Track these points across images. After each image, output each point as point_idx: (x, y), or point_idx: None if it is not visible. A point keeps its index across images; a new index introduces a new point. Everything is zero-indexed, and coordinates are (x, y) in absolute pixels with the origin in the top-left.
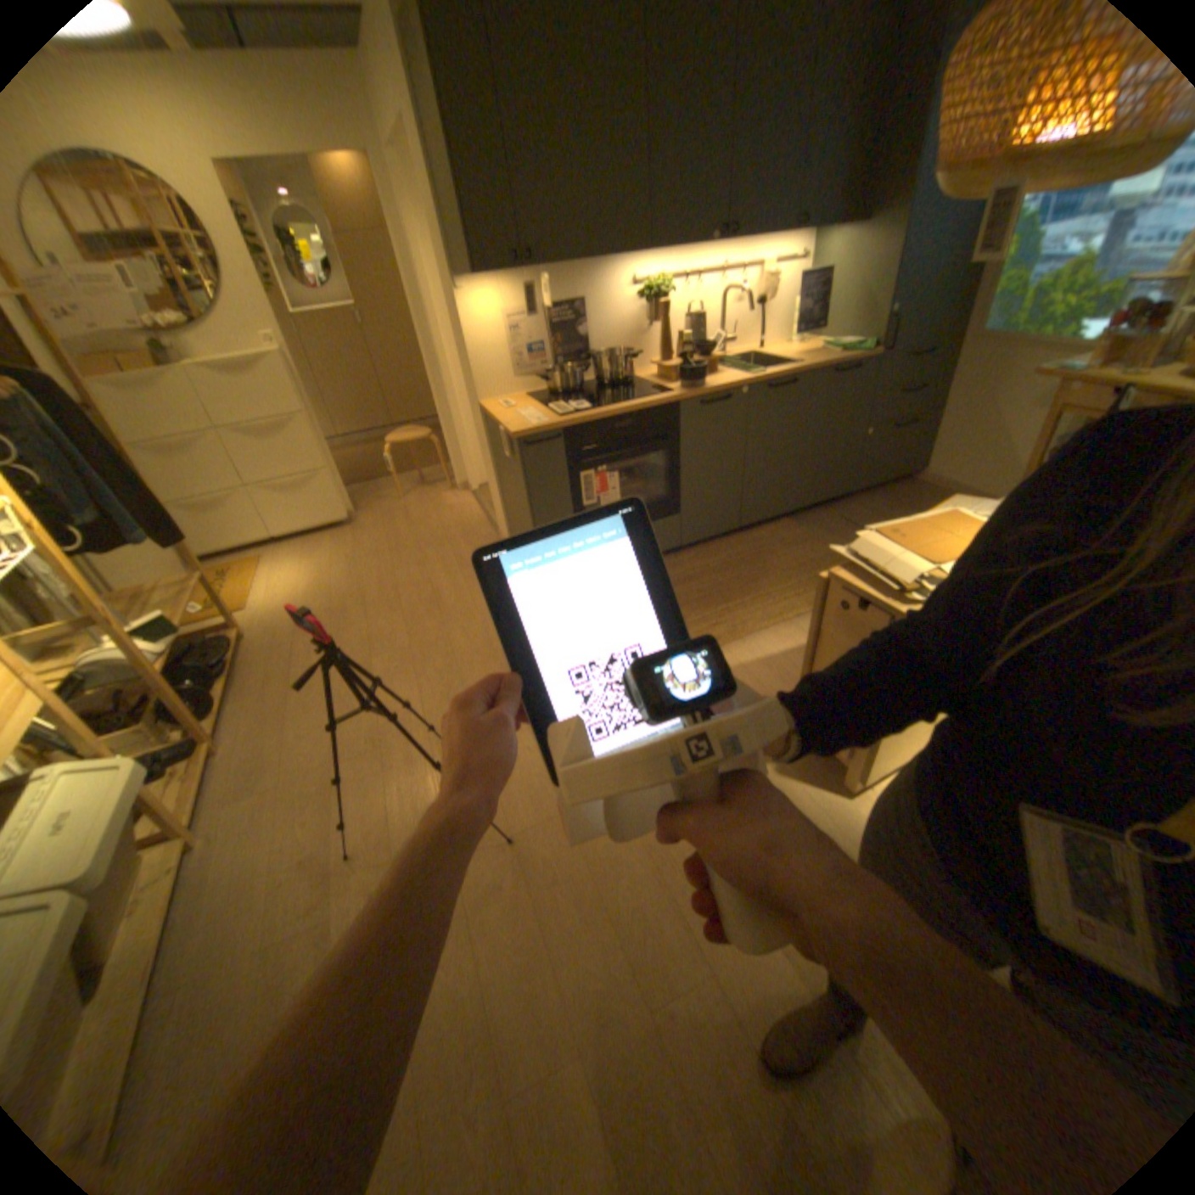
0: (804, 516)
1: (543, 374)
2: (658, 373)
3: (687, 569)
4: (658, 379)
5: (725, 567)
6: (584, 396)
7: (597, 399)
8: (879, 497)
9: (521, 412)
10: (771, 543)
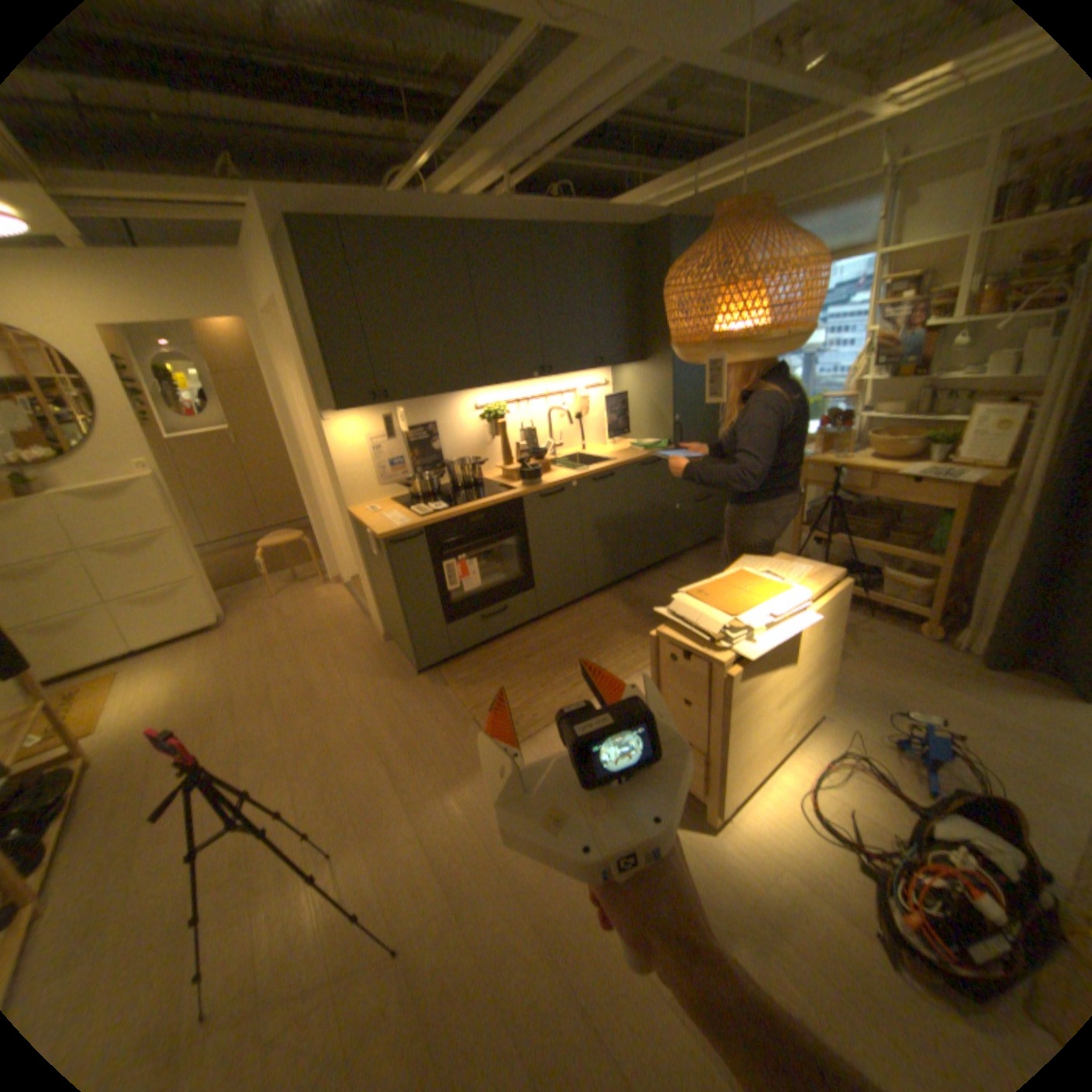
0: (640, 577)
1: (404, 482)
2: (503, 475)
3: (548, 636)
4: (504, 480)
5: (580, 630)
6: (442, 498)
7: (454, 499)
8: (695, 557)
9: (386, 516)
10: (616, 604)
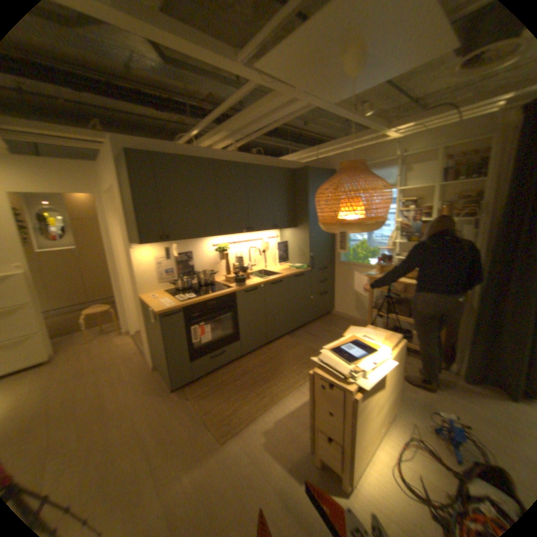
0: (293, 333)
1: (172, 282)
2: (225, 279)
3: (246, 367)
4: (225, 282)
5: (263, 363)
6: (192, 290)
7: (198, 291)
8: (320, 322)
9: (160, 300)
10: (282, 348)
